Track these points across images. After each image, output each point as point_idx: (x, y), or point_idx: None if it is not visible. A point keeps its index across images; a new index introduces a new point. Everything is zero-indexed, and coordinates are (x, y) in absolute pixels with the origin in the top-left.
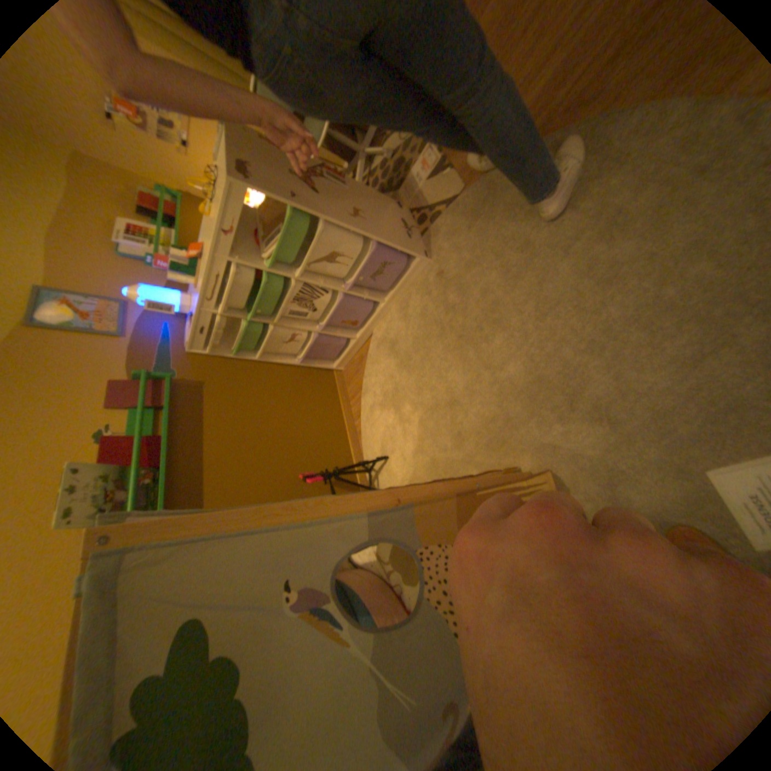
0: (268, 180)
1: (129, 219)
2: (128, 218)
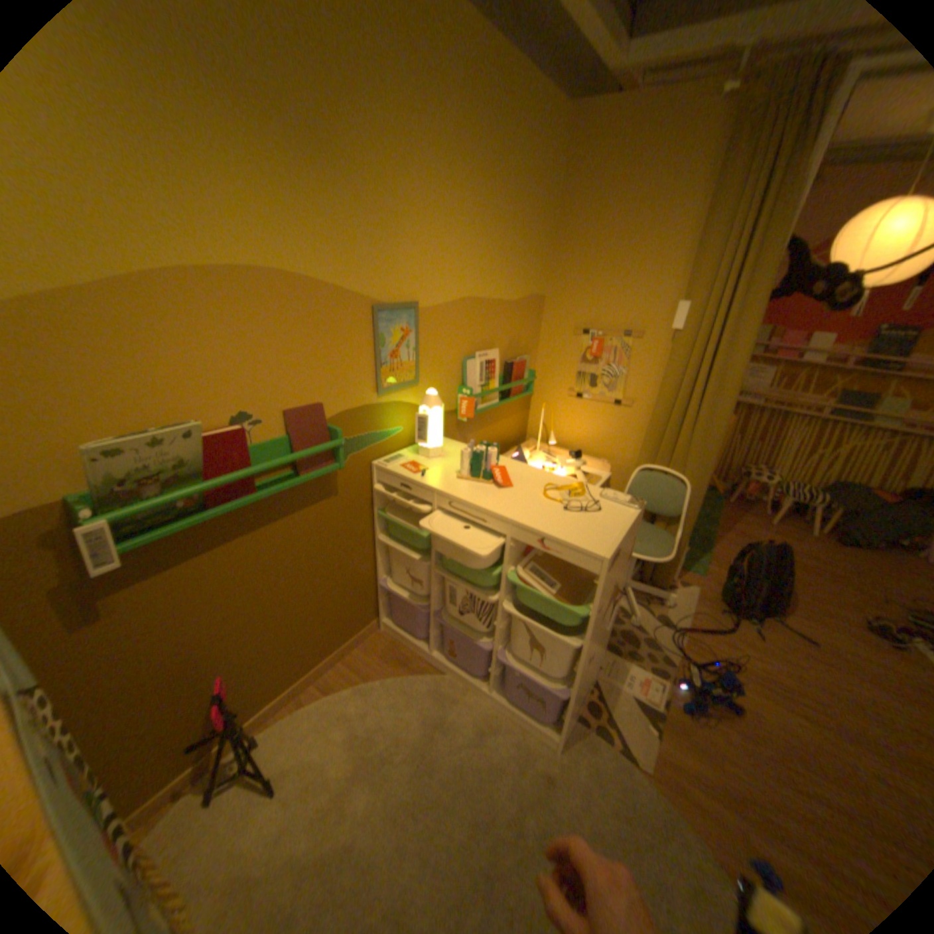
0: (609, 584)
1: (499, 360)
2: (499, 357)
